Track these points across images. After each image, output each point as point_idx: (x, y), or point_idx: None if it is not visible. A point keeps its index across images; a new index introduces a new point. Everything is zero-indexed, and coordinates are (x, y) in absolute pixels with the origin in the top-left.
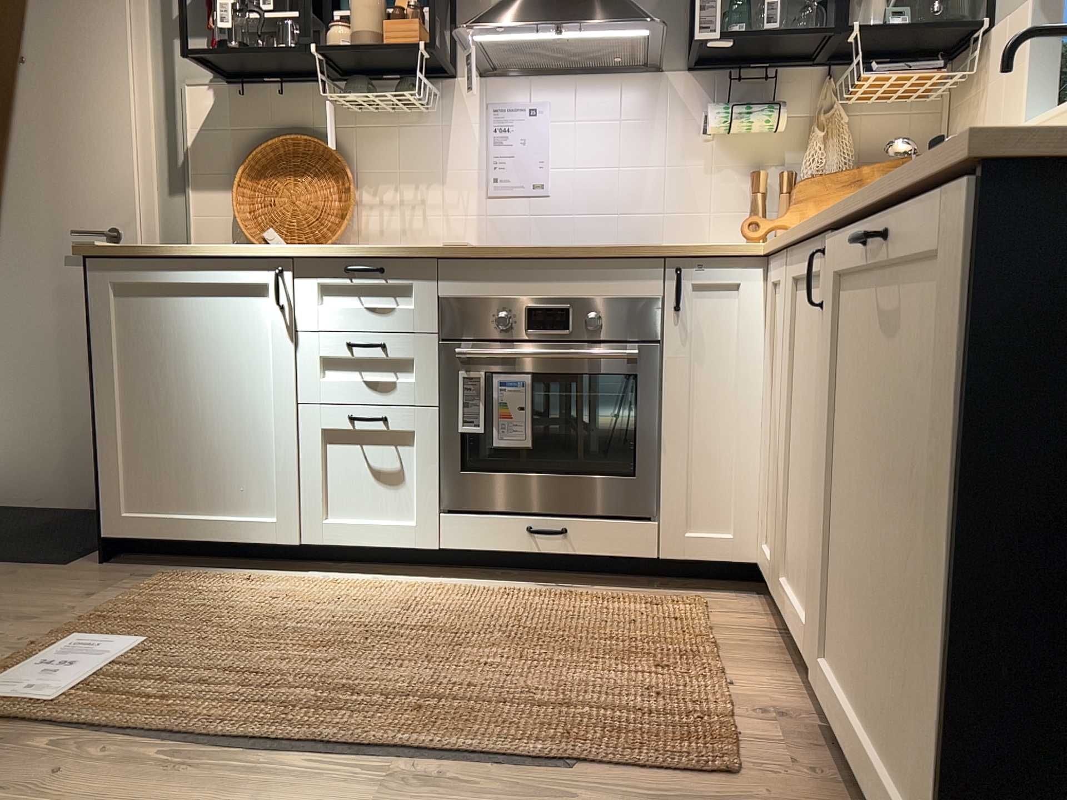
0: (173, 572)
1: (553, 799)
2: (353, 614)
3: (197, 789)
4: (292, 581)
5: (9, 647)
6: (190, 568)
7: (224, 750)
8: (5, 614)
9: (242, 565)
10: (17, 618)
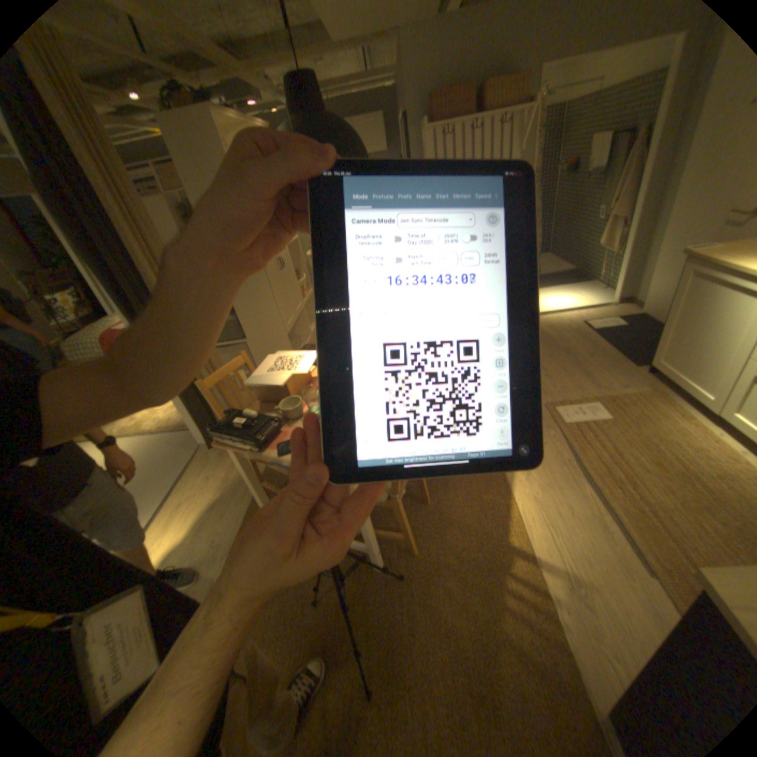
0: (665, 392)
1: (629, 570)
2: (694, 460)
3: (562, 472)
4: (700, 427)
5: (583, 394)
6: (674, 394)
7: (580, 469)
8: (596, 380)
9: (697, 404)
10: (597, 384)
